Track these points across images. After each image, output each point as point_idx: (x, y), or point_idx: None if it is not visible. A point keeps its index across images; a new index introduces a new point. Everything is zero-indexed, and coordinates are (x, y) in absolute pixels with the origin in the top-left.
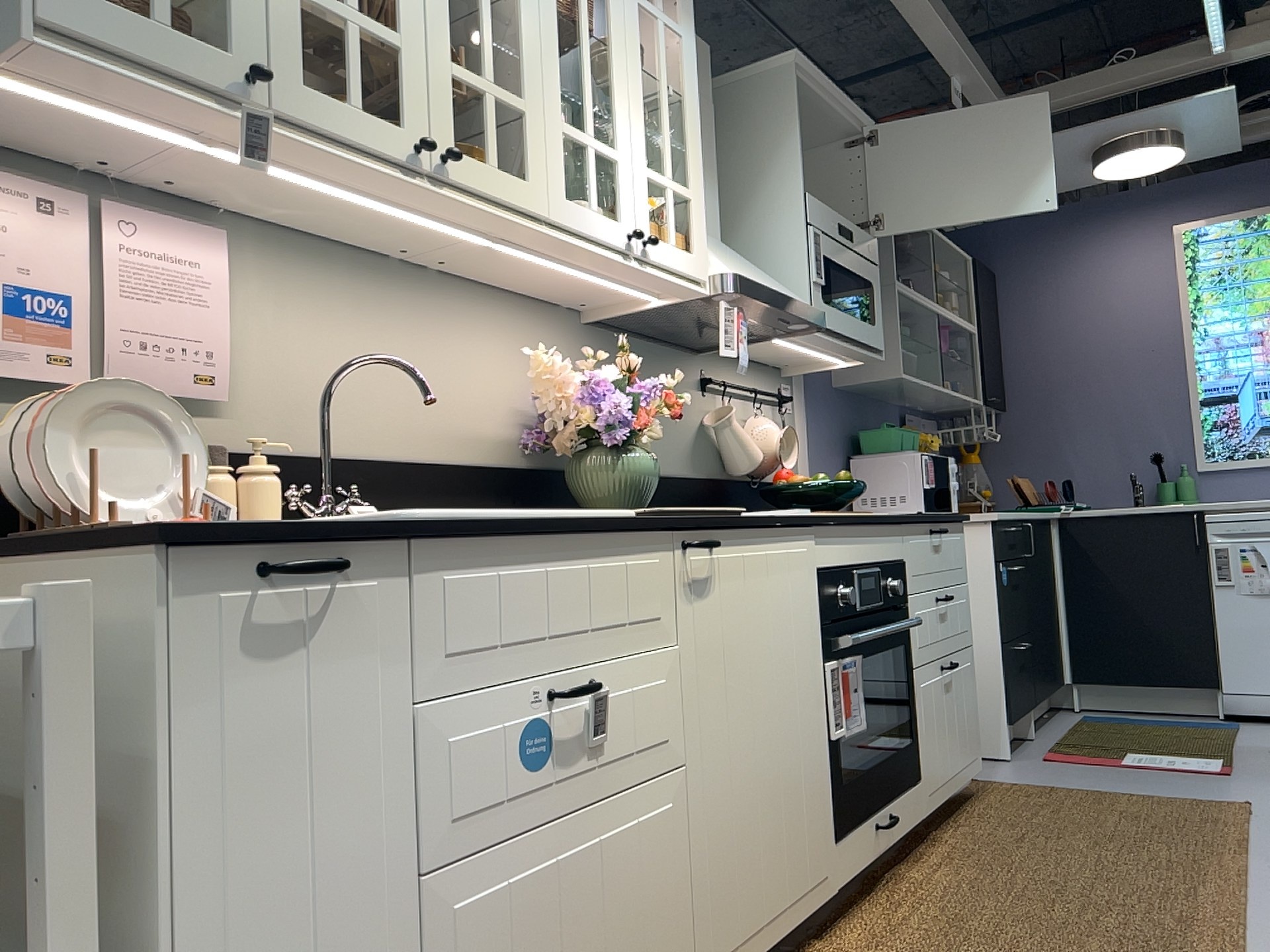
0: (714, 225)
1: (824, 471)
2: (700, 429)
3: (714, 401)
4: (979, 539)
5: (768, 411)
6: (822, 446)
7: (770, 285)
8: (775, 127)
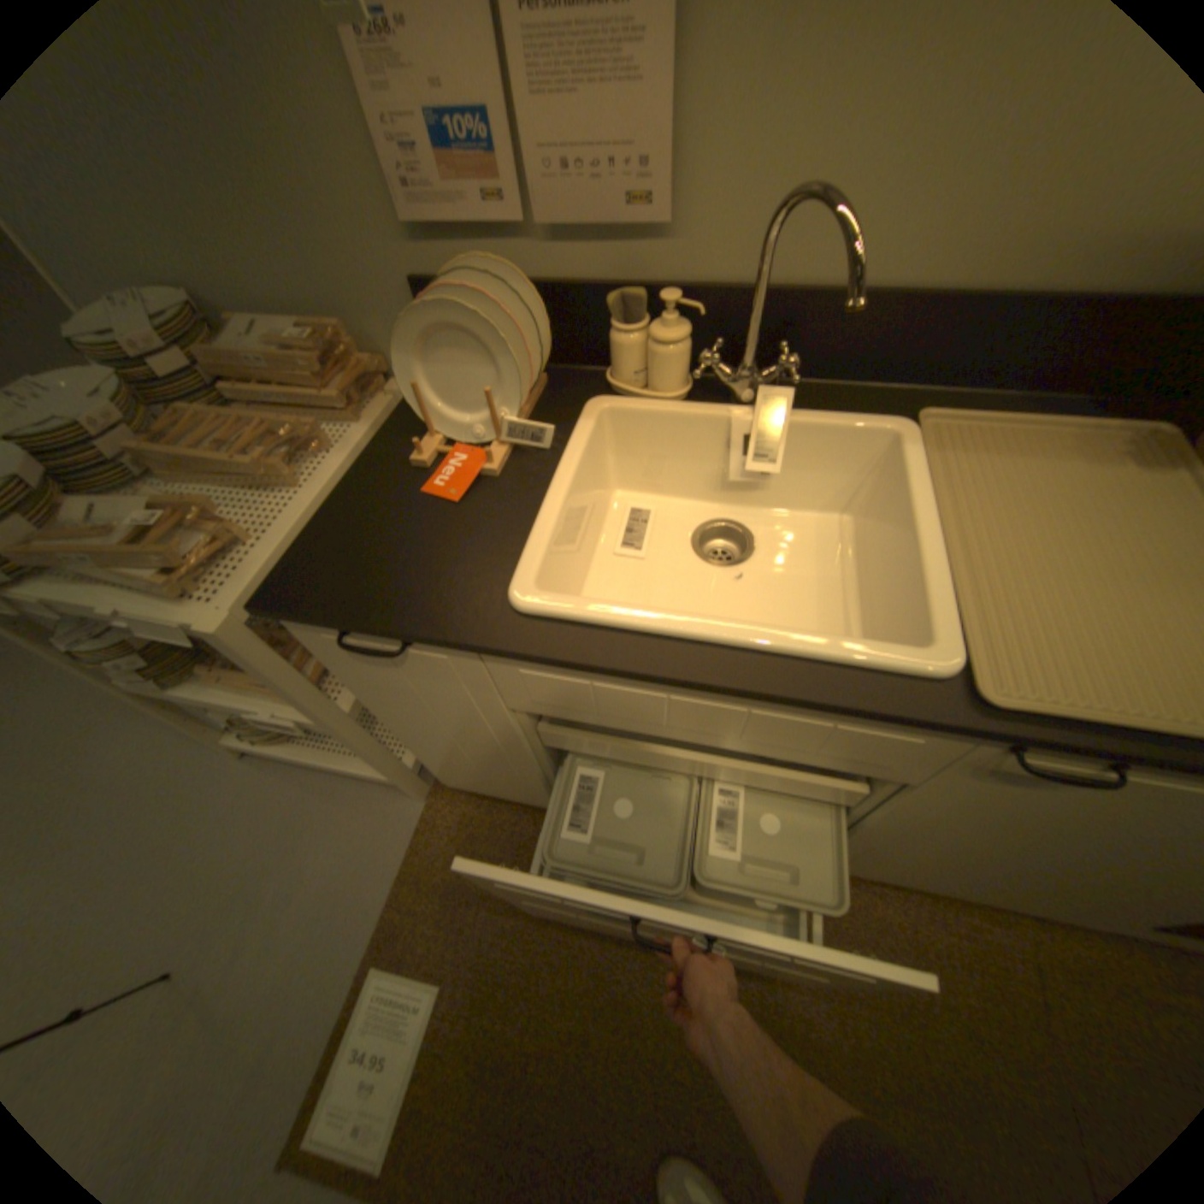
0: None
1: None
2: None
3: None
4: None
5: None
6: None
7: None
8: None
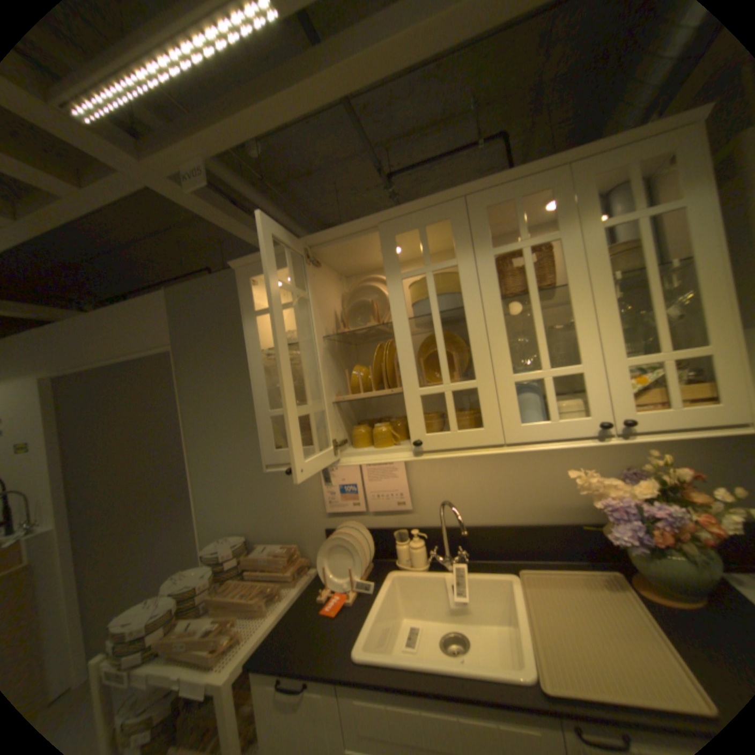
0: None
1: None
2: None
3: None
4: None
5: None
6: None
7: None
8: None
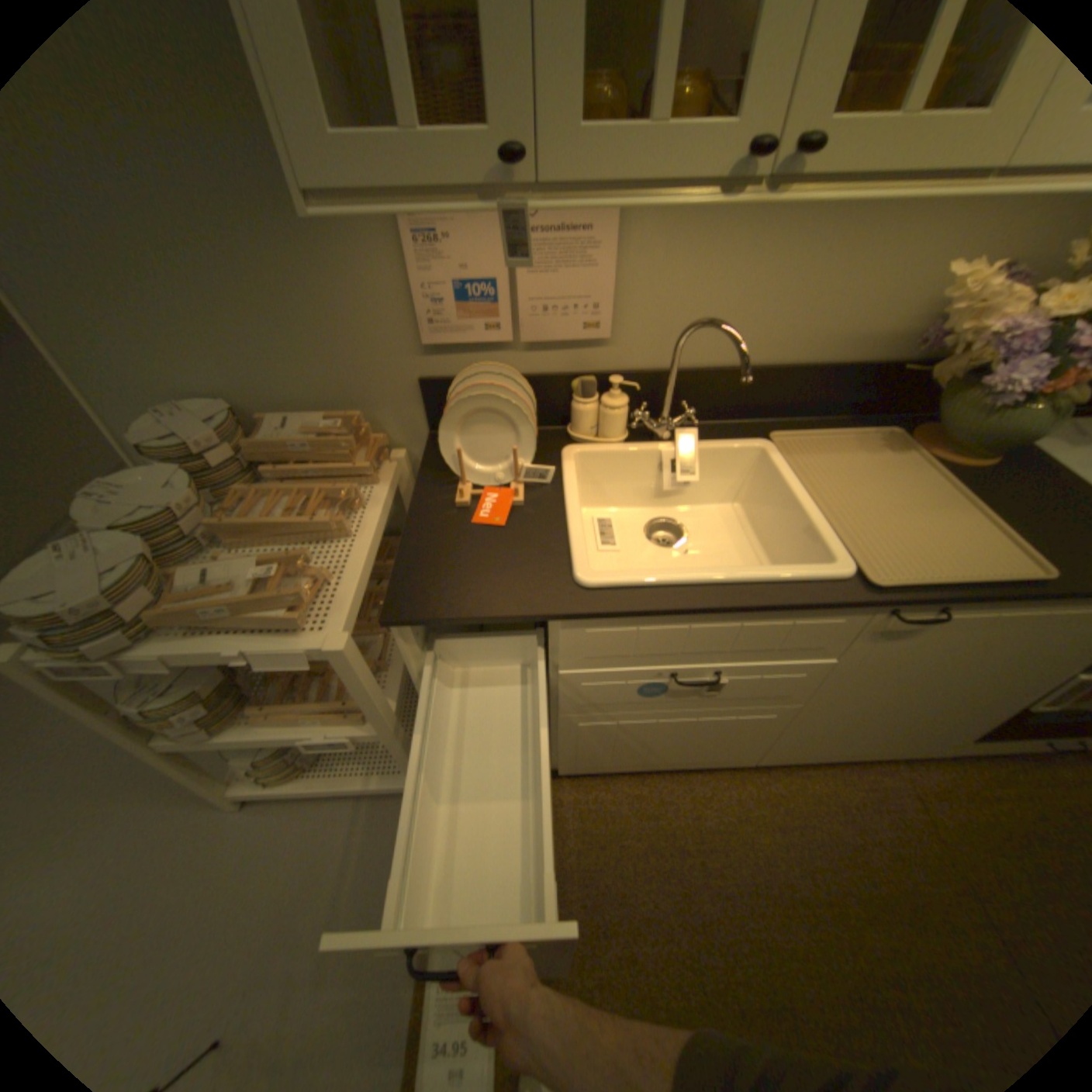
0: None
1: None
2: None
3: None
4: None
5: None
6: None
7: None
8: None
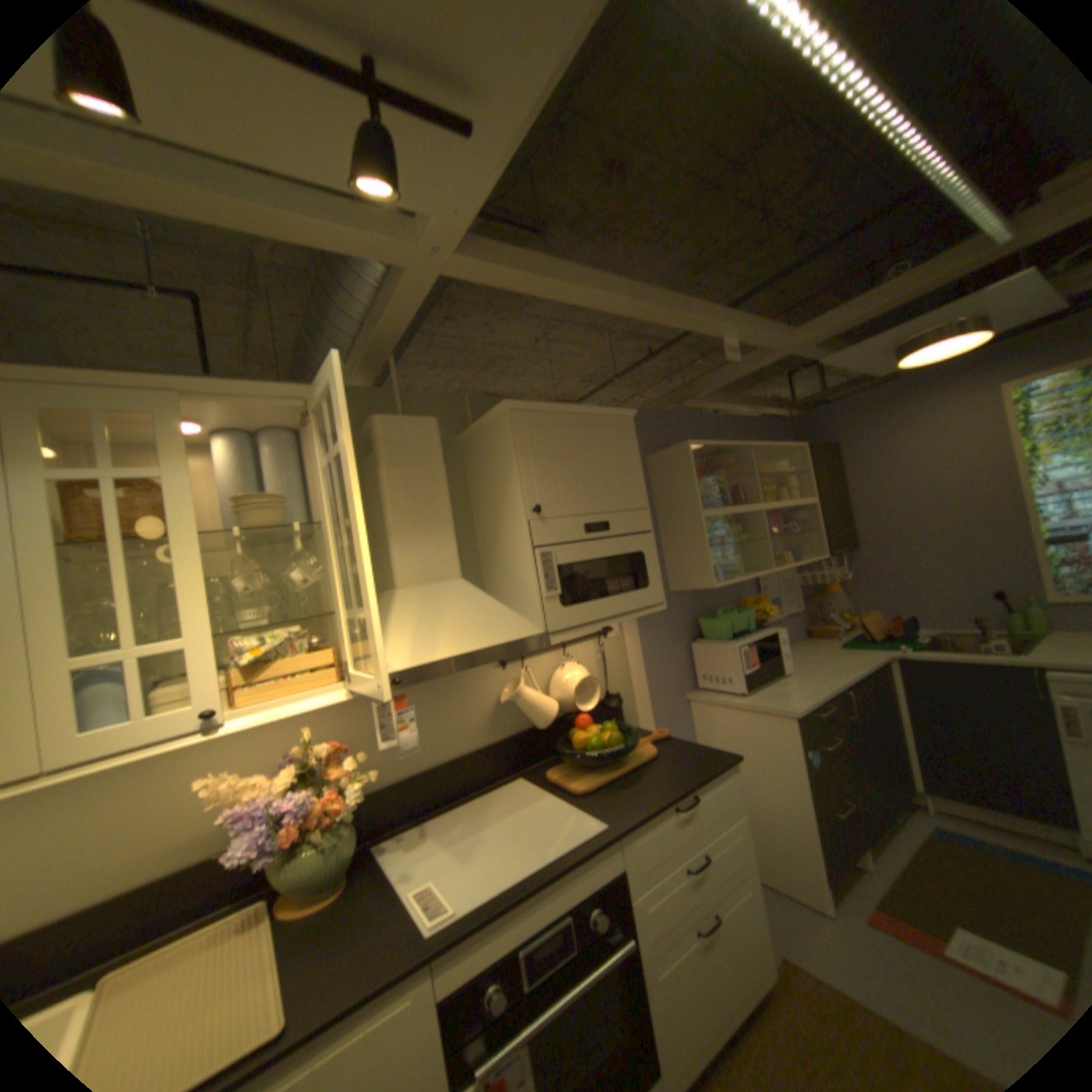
0: (445, 570)
1: (659, 665)
2: (496, 701)
3: (514, 669)
4: (787, 730)
5: (585, 648)
6: (655, 646)
7: (460, 642)
8: (505, 463)
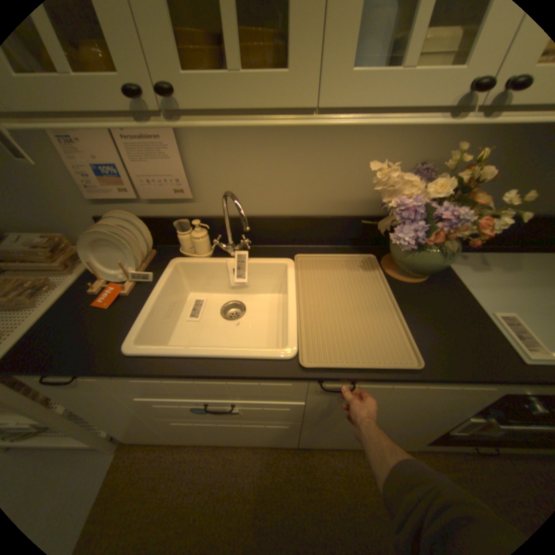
0: None
1: None
2: None
3: None
4: None
5: None
6: None
7: None
8: None
